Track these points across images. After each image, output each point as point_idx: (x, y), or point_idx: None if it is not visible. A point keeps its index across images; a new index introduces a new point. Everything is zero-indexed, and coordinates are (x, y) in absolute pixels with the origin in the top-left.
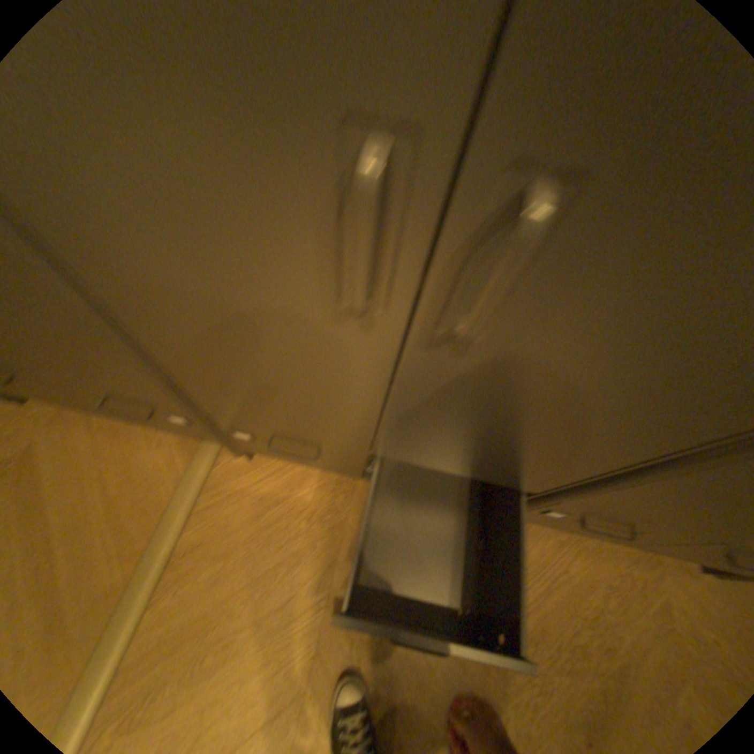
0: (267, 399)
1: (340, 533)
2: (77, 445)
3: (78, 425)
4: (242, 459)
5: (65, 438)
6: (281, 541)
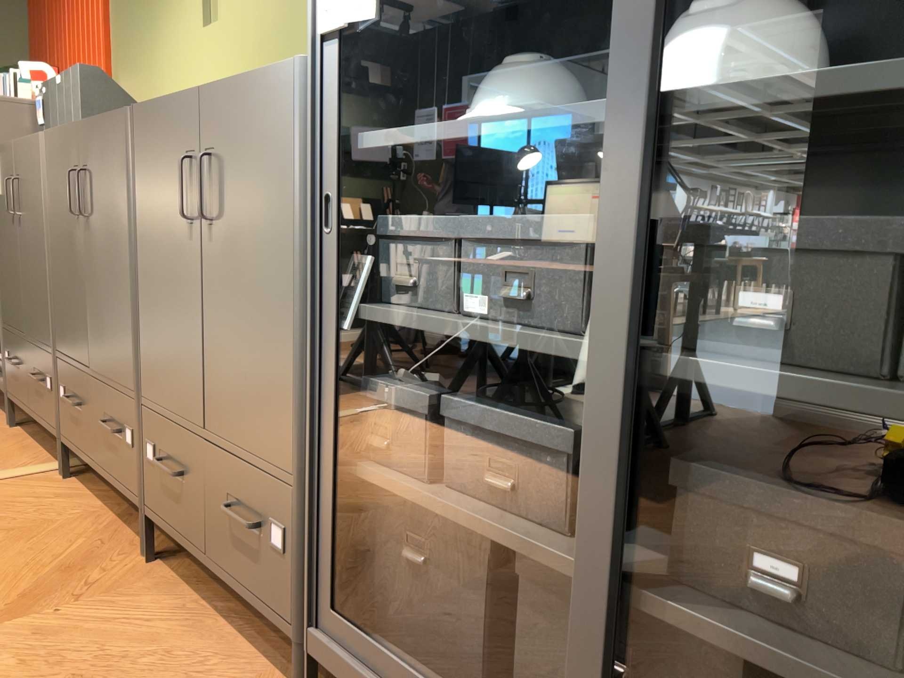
0: (68, 311)
1: (42, 524)
2: (0, 445)
3: (15, 440)
4: (60, 475)
5: (1, 442)
6: (5, 511)
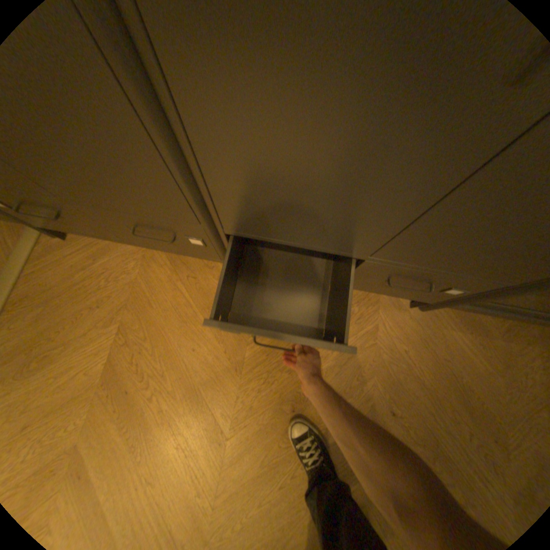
0: None
1: (129, 287)
2: None
3: None
4: (56, 240)
5: None
6: (85, 294)
